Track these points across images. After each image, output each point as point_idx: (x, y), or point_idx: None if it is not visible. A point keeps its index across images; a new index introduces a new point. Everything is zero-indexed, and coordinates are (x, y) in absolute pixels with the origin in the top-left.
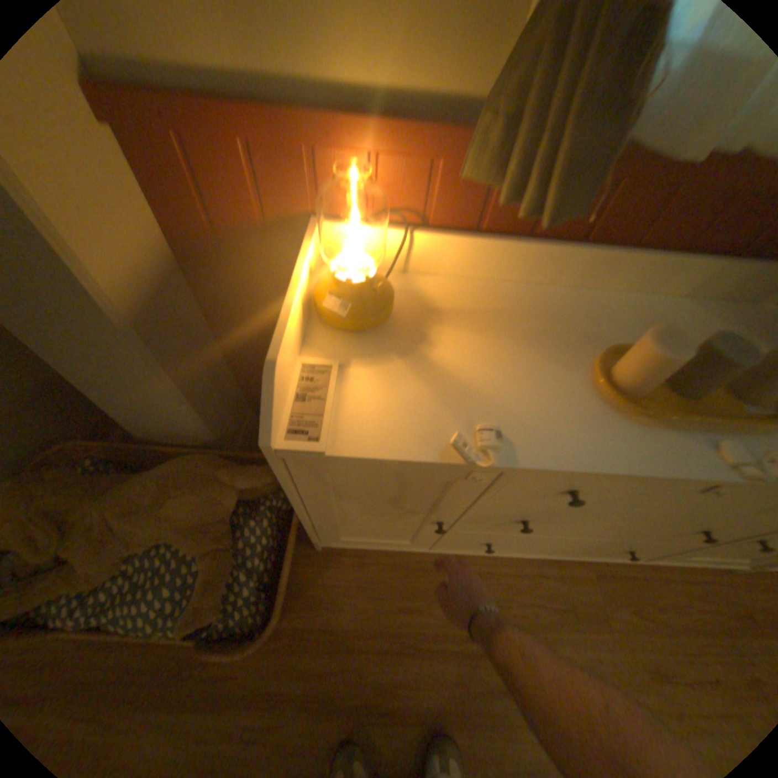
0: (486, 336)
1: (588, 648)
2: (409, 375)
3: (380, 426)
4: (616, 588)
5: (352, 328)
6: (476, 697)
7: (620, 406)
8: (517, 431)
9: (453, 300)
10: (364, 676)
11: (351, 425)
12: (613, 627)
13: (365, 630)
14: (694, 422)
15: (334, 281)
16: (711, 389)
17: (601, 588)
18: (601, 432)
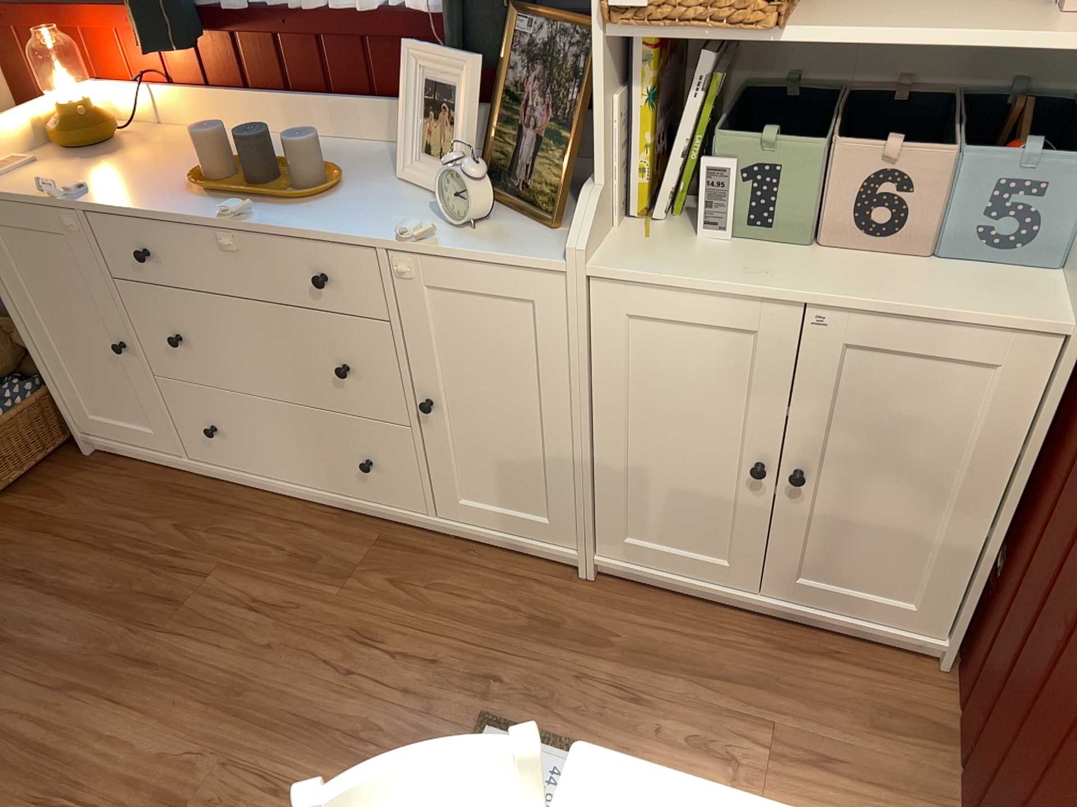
0: (162, 155)
1: (299, 592)
2: (76, 167)
3: (21, 183)
4: (393, 554)
5: (58, 139)
6: (134, 594)
7: (195, 187)
8: (101, 191)
9: (173, 139)
10: (45, 551)
11: (5, 182)
12: (351, 584)
13: (76, 521)
14: (224, 189)
15: (59, 108)
16: (275, 179)
17: (373, 550)
18: (158, 195)
